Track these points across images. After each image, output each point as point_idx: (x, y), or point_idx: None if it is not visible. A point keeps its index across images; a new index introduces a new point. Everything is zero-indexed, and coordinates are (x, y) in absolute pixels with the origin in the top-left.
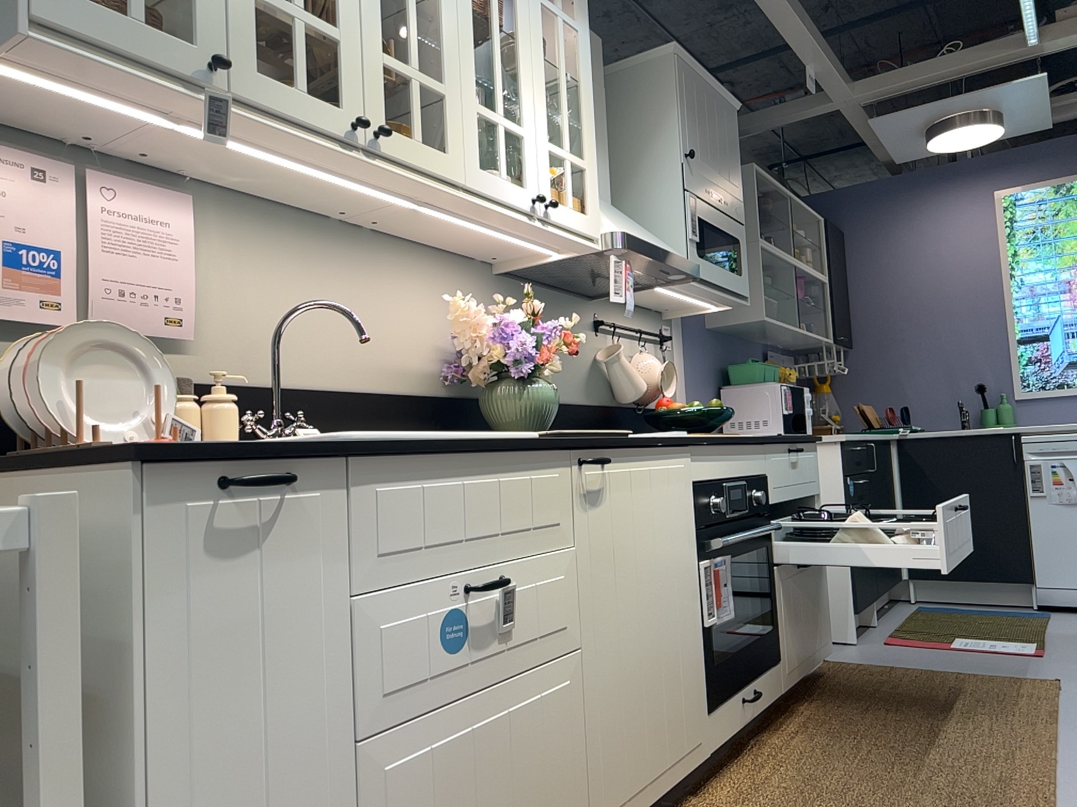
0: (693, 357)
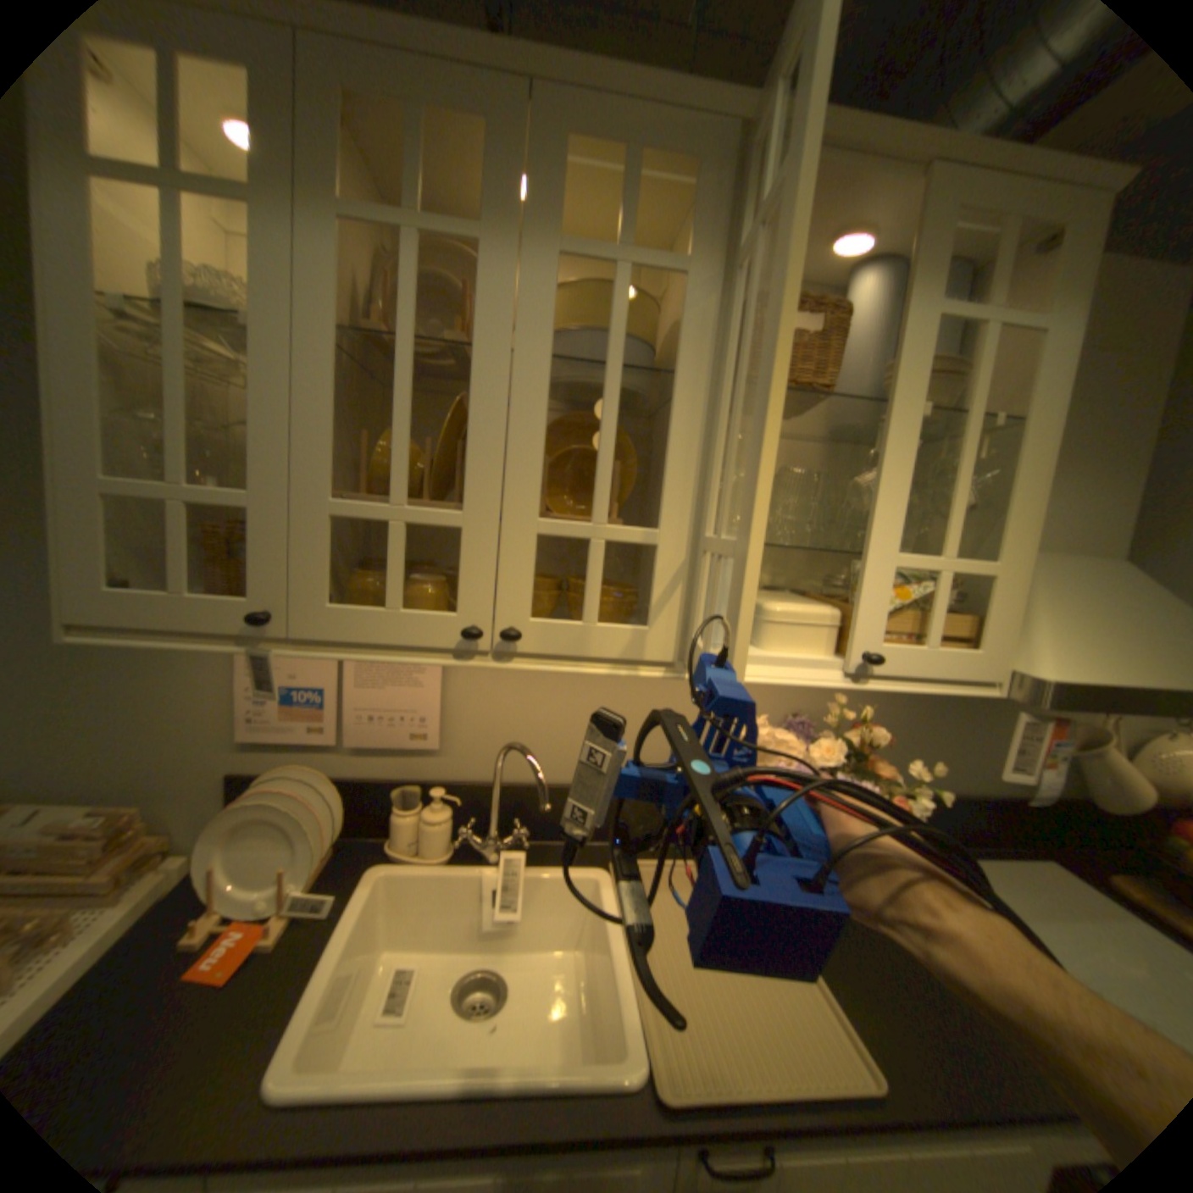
0: None
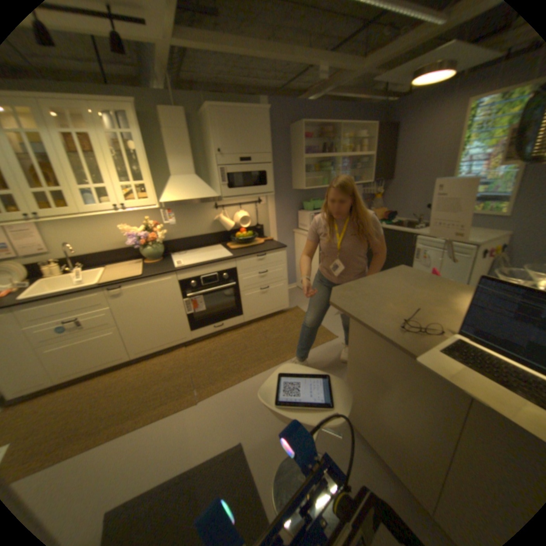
0: (278, 203)
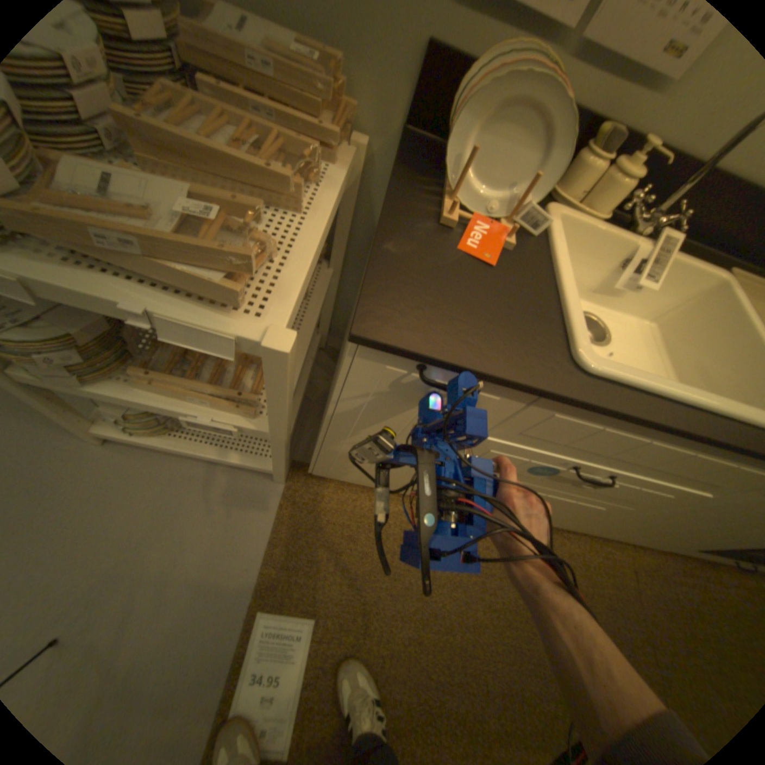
0: None
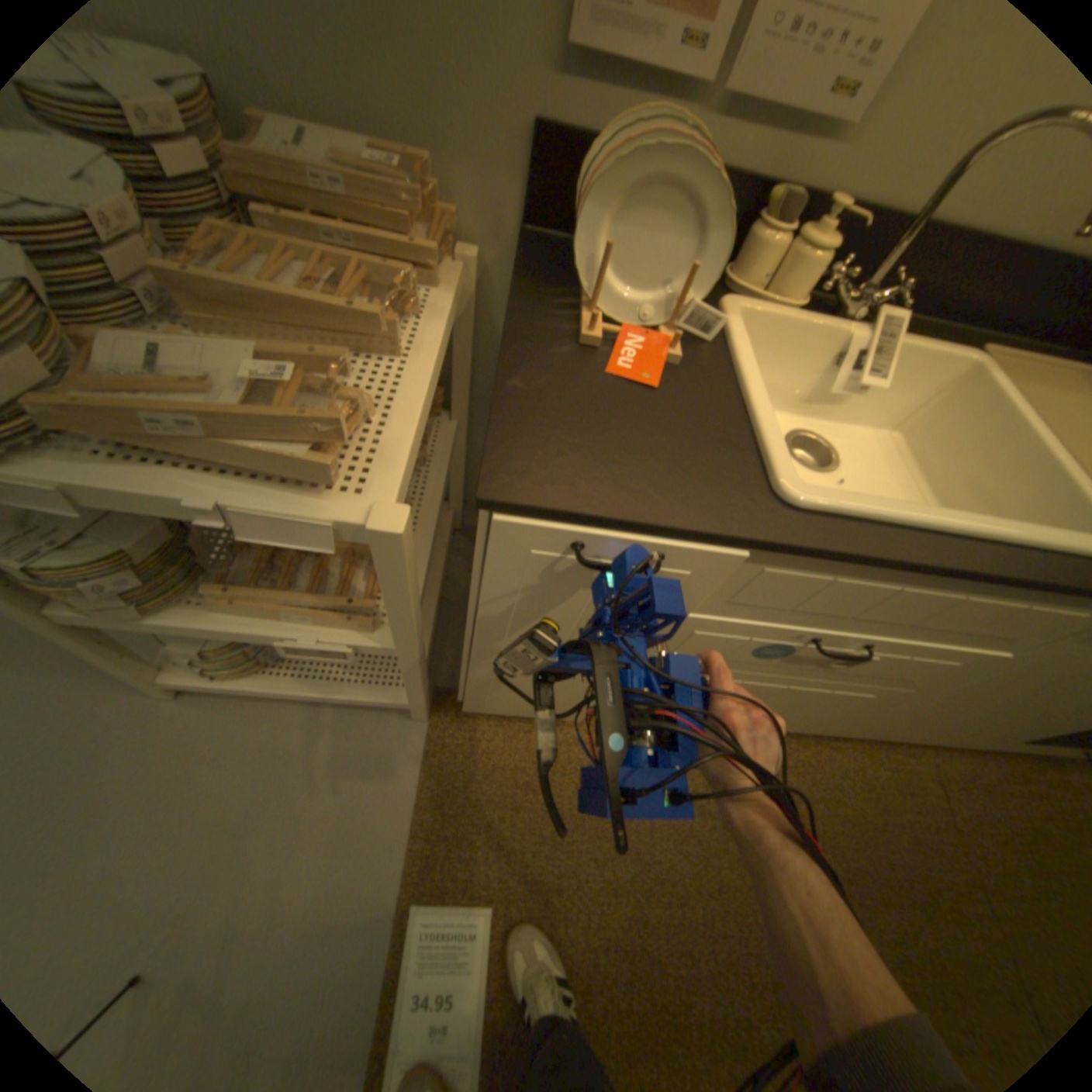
0: None
